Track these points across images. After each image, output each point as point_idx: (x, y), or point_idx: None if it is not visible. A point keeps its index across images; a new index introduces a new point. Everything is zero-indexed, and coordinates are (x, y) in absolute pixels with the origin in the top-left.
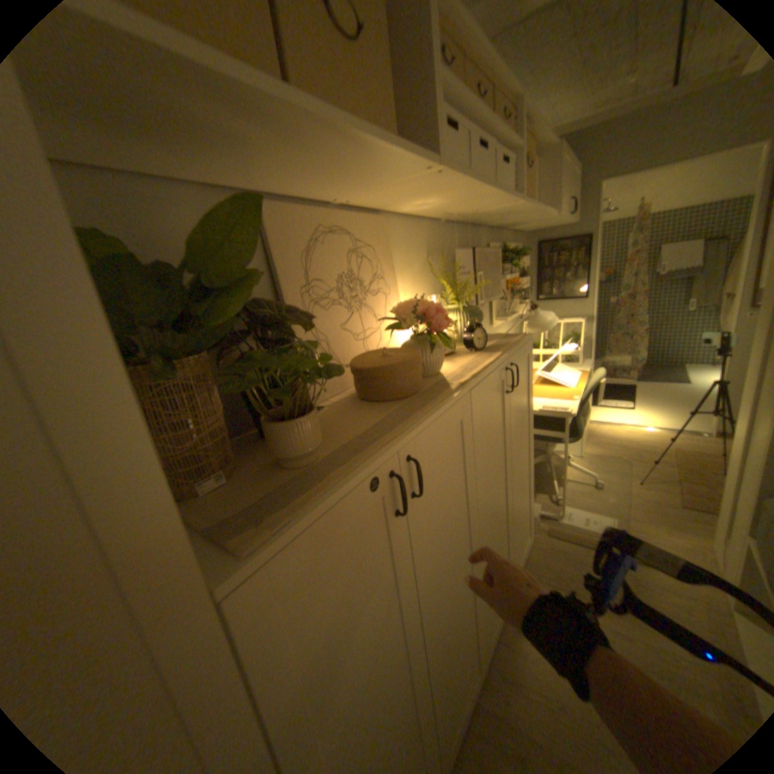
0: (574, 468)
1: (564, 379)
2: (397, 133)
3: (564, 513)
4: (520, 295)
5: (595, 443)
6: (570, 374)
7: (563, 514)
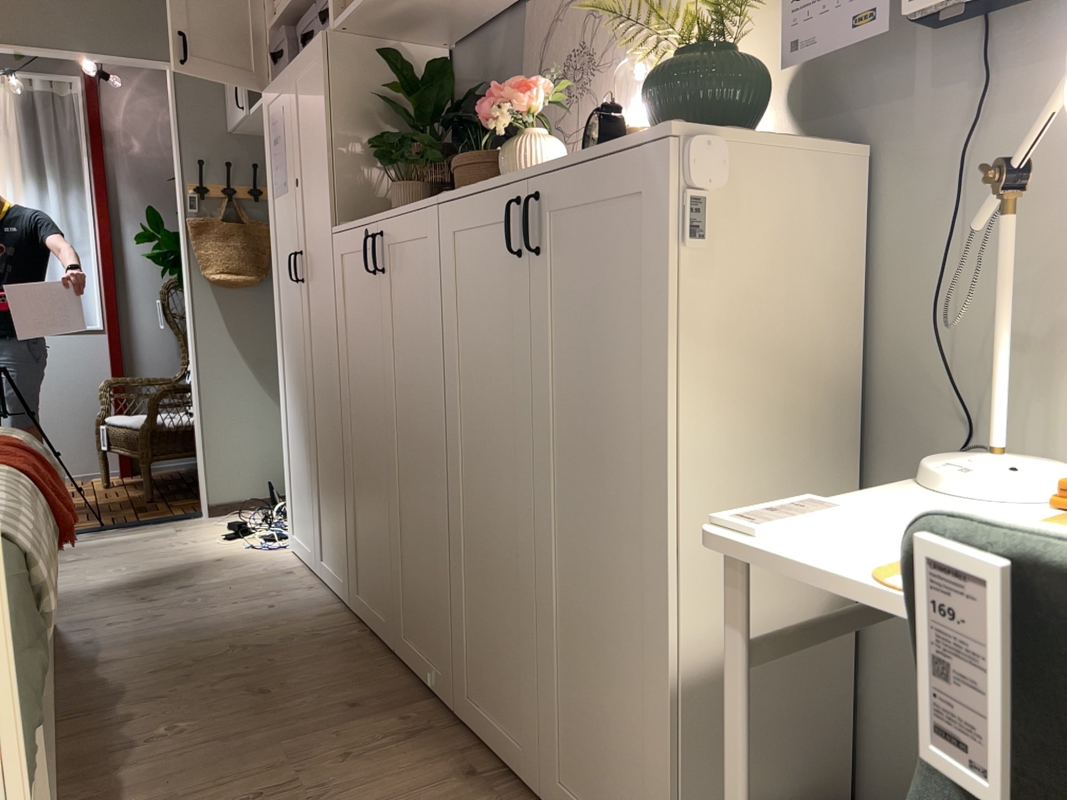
0: None
1: None
2: None
3: None
4: None
5: None
6: None
7: None
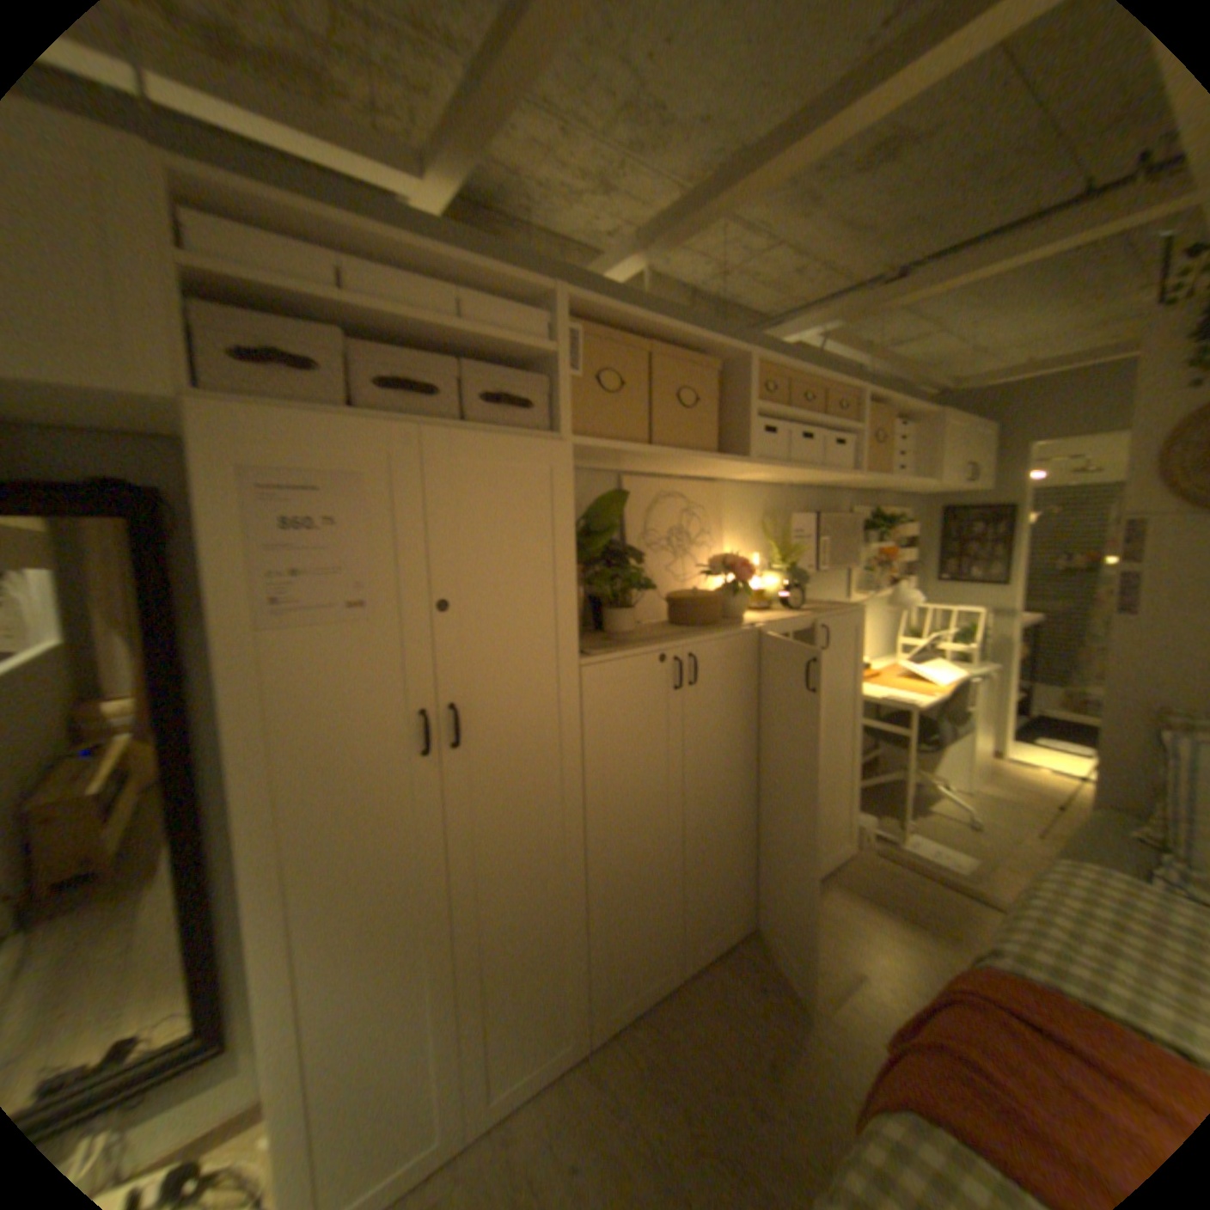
0: (953, 805)
1: (935, 676)
2: (717, 448)
3: (908, 837)
4: (905, 570)
5: (1001, 786)
6: (949, 674)
7: (910, 842)
